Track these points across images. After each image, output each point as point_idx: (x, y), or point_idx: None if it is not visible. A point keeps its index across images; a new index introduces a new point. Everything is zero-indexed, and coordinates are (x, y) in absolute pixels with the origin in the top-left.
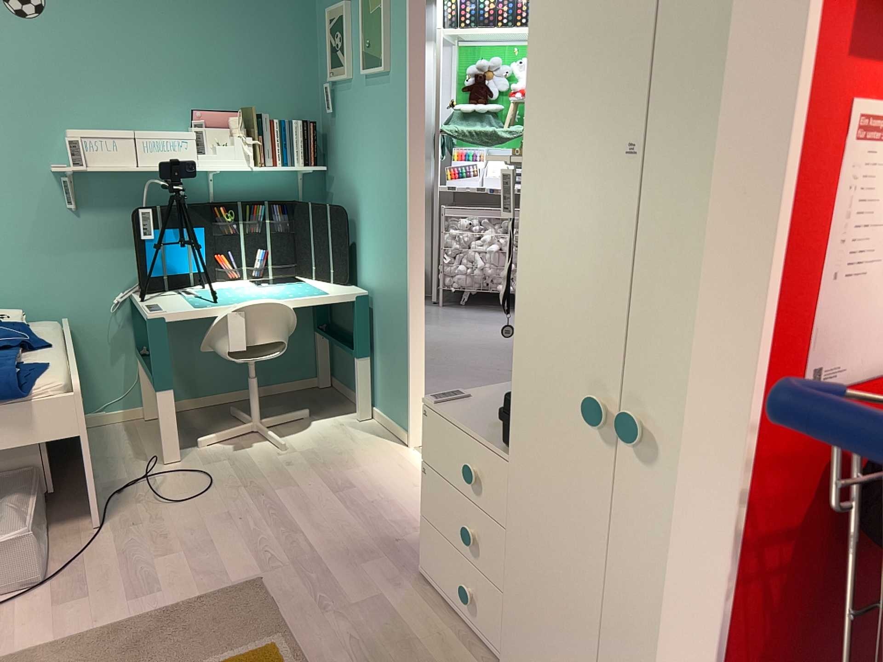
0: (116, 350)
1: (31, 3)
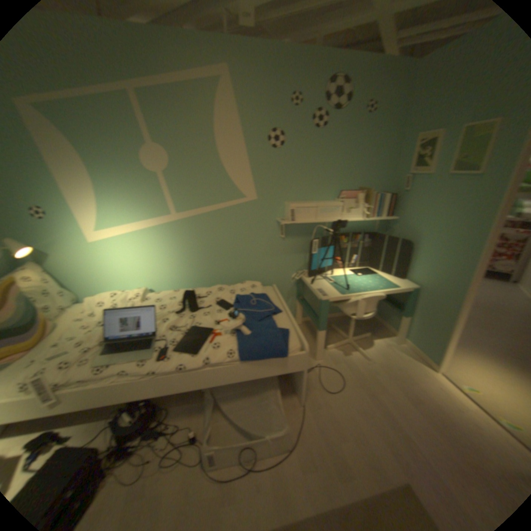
0: (288, 296)
1: (277, 140)
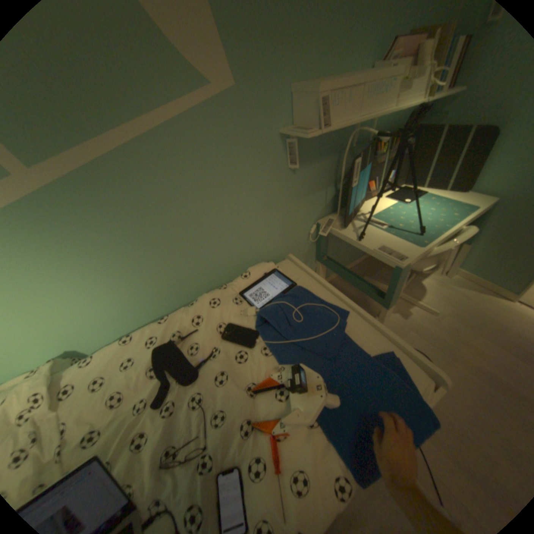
0: (306, 260)
1: None
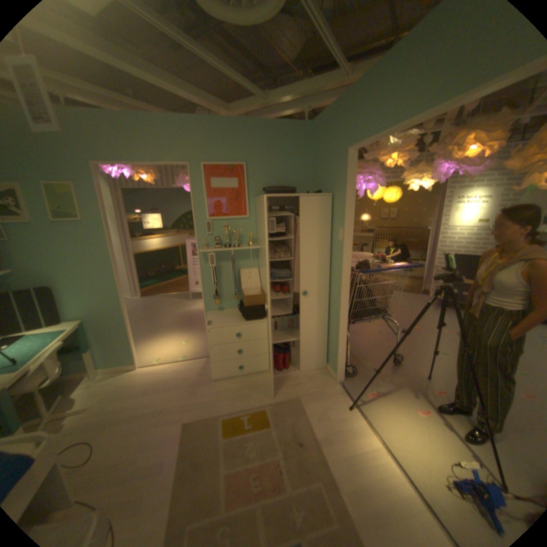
0: None
1: None
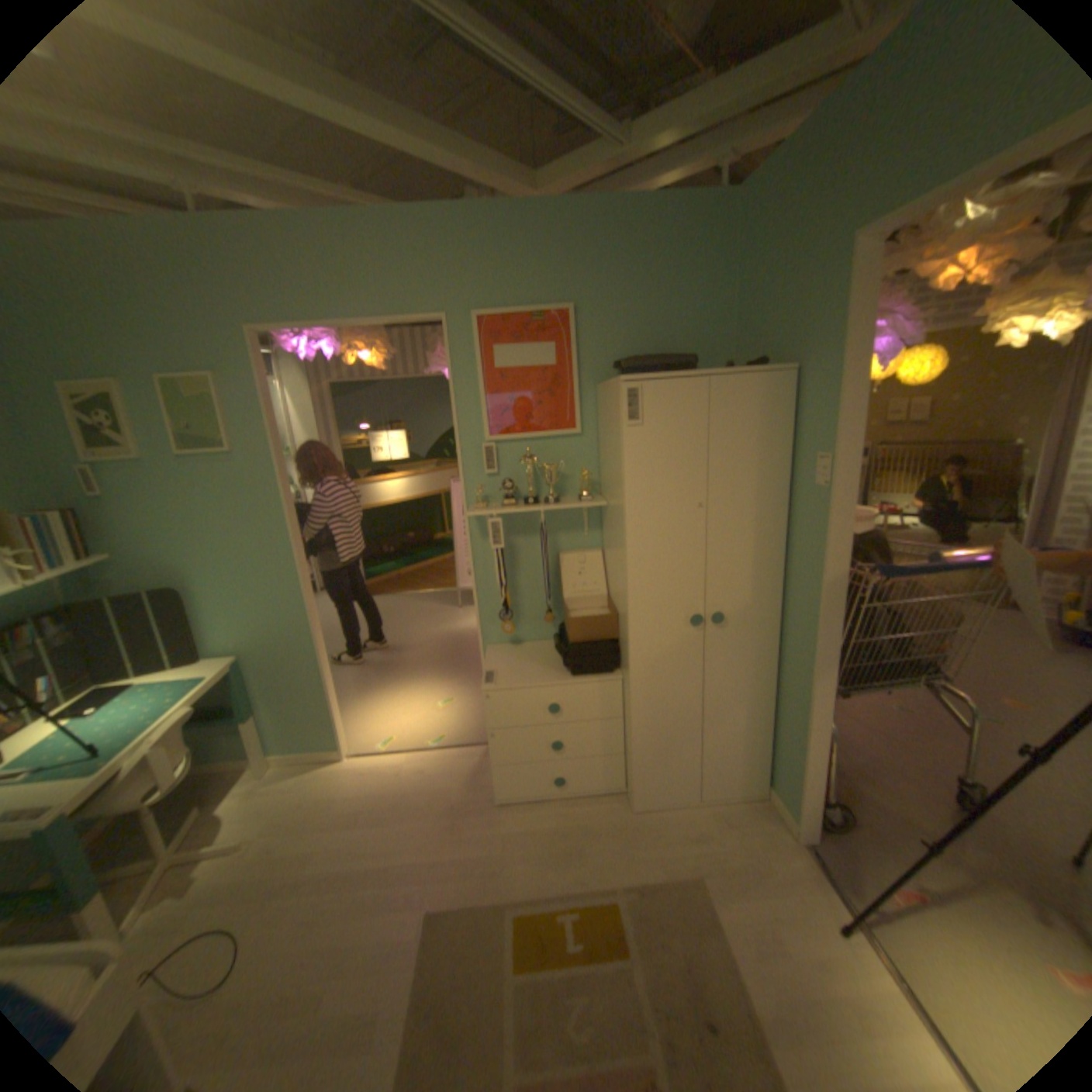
0: None
1: None
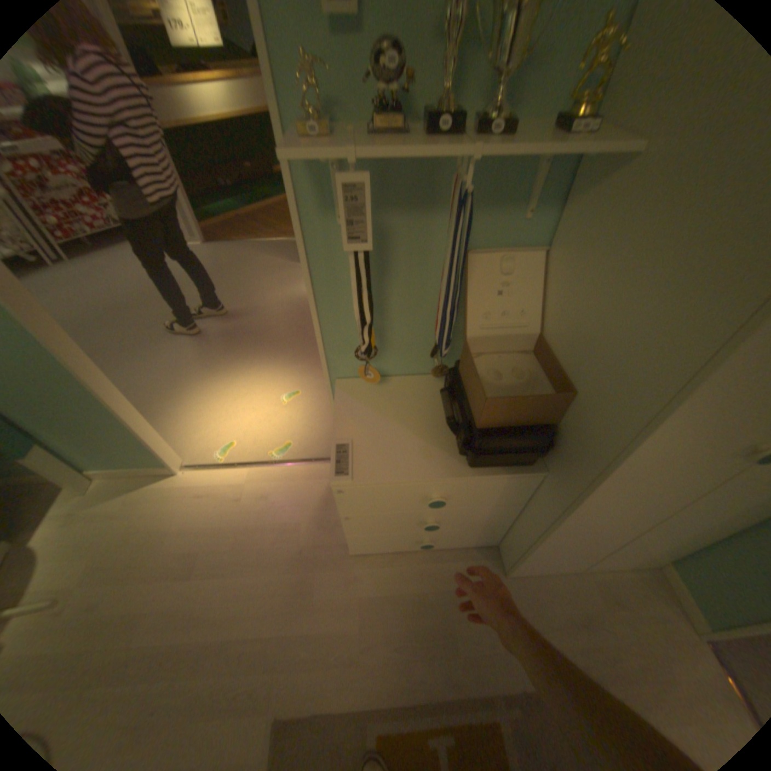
0: None
1: None
